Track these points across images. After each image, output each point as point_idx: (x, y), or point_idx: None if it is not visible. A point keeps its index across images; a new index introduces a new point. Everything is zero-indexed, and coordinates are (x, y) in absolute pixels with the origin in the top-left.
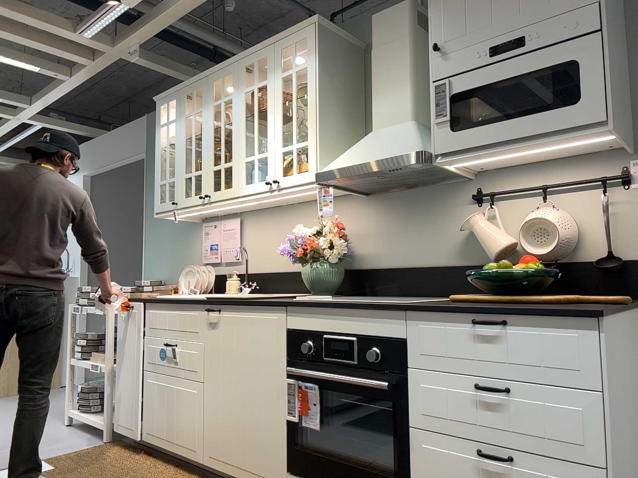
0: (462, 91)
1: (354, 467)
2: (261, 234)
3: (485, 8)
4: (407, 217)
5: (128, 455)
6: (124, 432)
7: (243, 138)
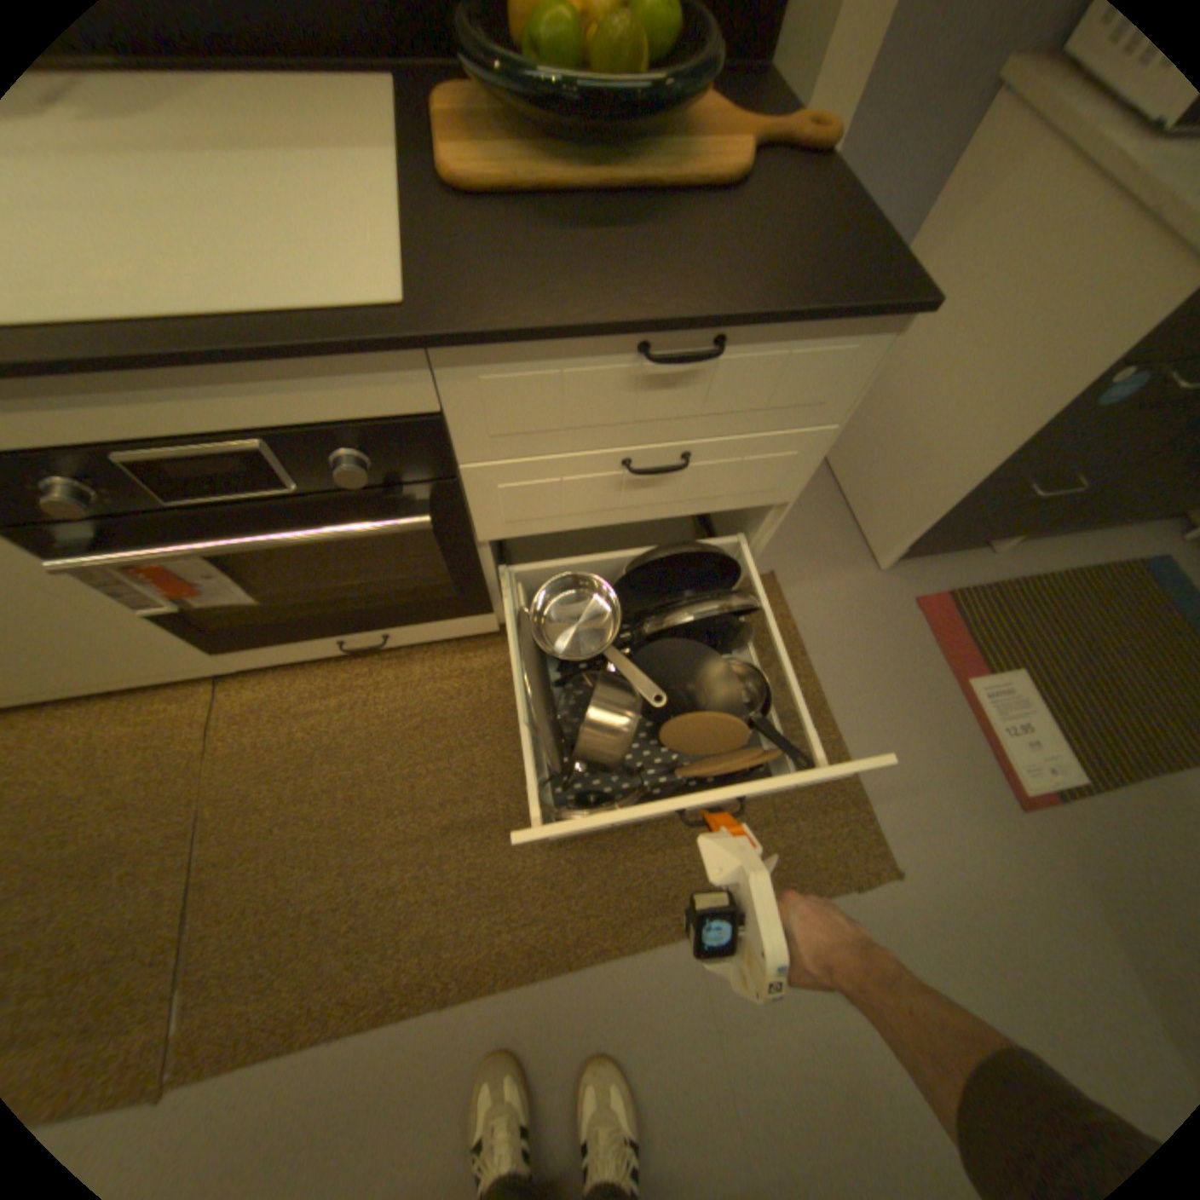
0: None
1: (367, 609)
2: None
3: None
4: None
5: None
6: None
7: None
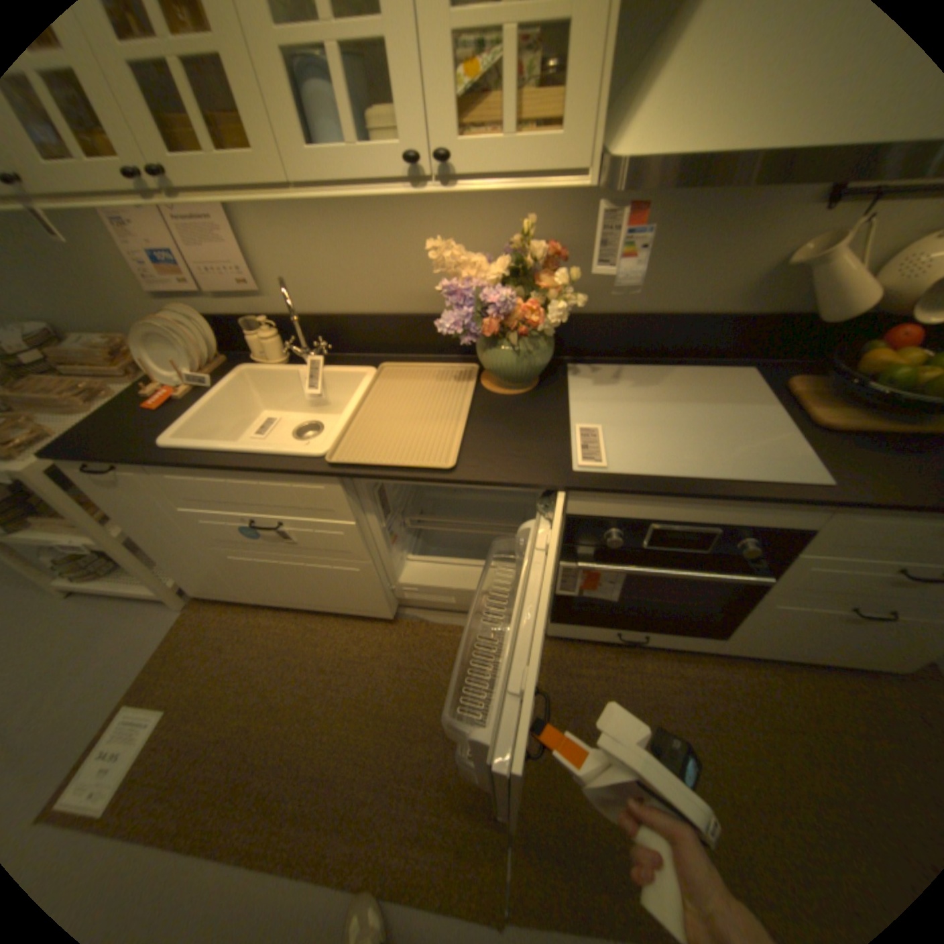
0: None
1: (659, 618)
2: (296, 232)
3: None
4: (671, 220)
5: (243, 623)
6: (210, 599)
7: None
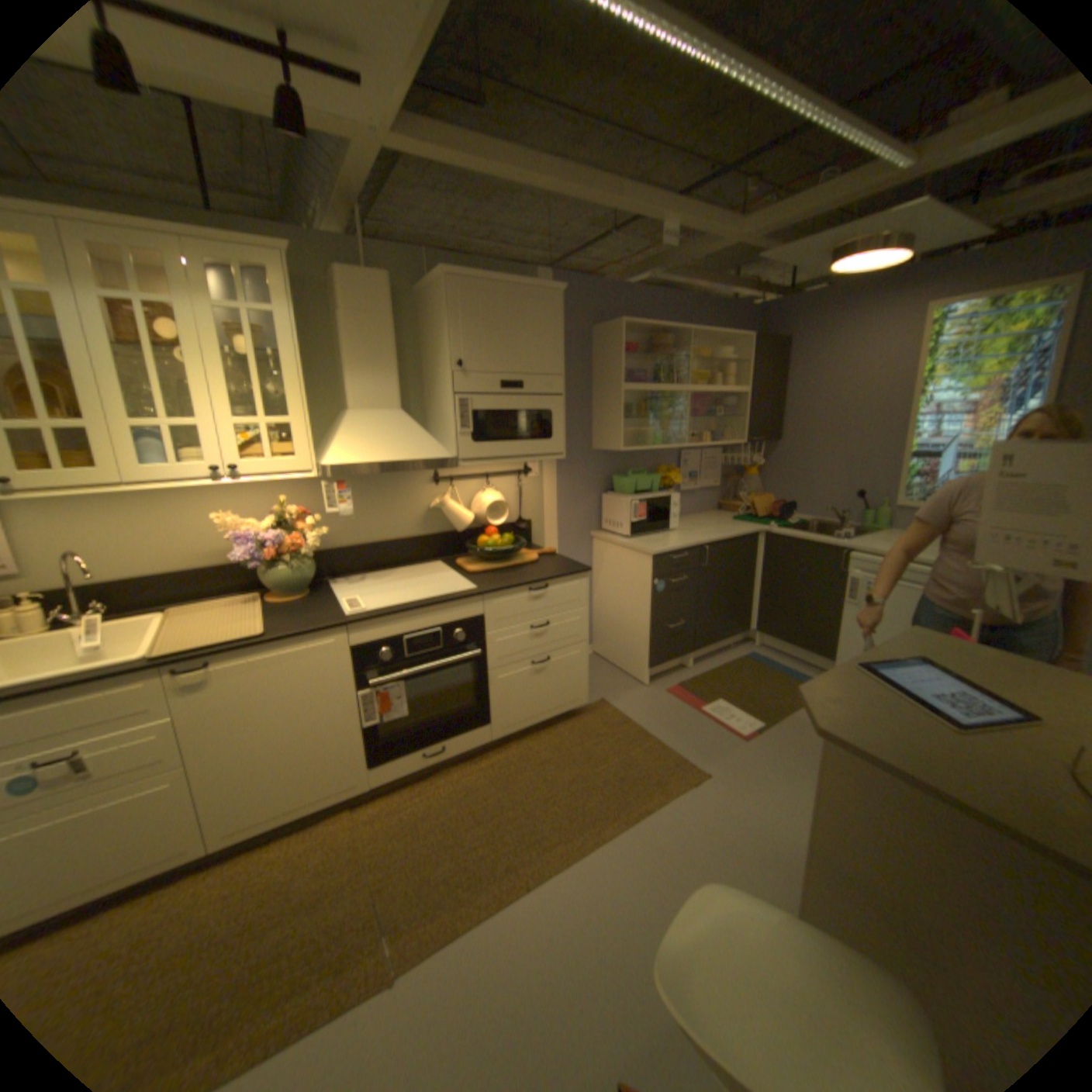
0: (481, 411)
1: (442, 722)
2: (81, 522)
3: (498, 345)
4: (366, 495)
5: None
6: None
7: (117, 384)
